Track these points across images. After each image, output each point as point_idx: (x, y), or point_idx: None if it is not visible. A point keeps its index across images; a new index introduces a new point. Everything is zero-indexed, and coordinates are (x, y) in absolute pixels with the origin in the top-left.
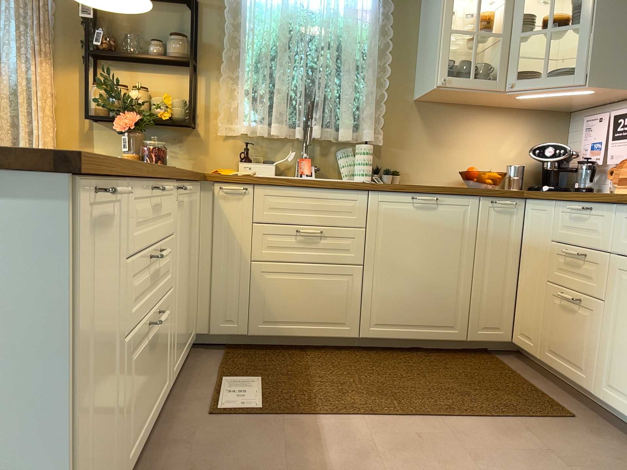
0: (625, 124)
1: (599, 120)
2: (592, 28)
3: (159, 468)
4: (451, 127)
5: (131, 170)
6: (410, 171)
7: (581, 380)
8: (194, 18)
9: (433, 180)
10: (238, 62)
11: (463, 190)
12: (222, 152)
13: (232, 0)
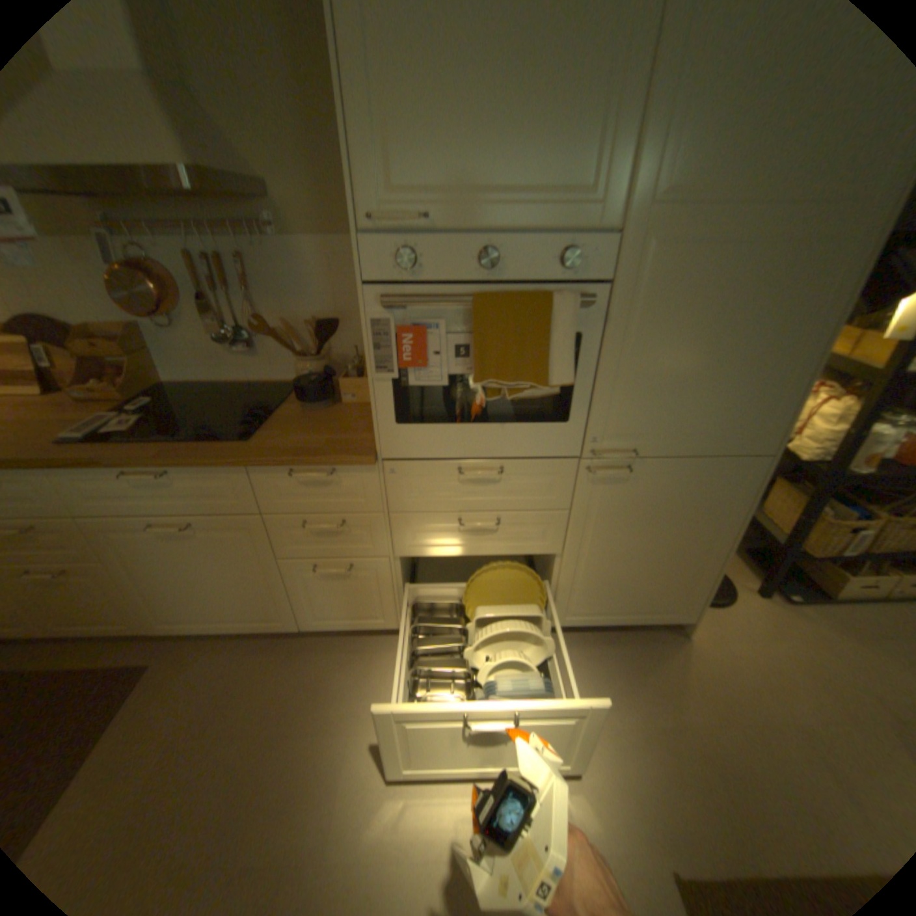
0: None
1: None
2: None
3: None
4: None
5: None
6: None
7: (122, 630)
8: None
9: None
10: None
11: None
12: None
13: None
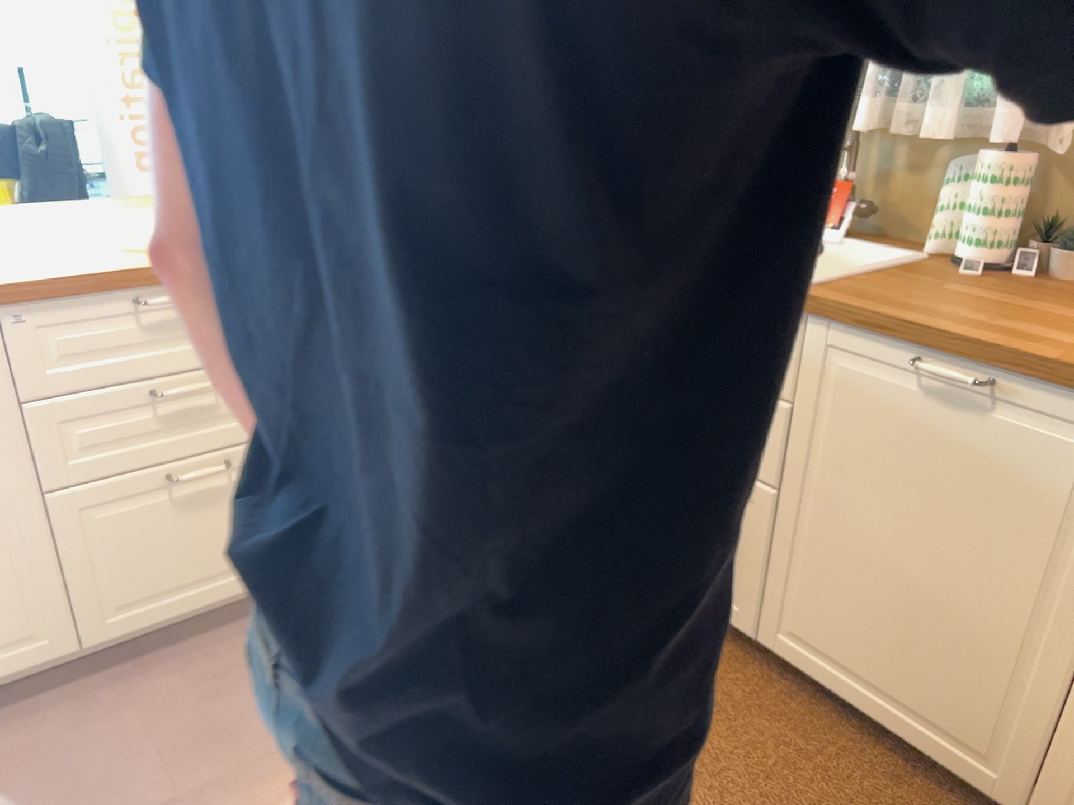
0: None
1: None
2: None
3: (216, 650)
4: None
5: (26, 289)
6: None
7: None
8: None
9: None
10: None
11: None
12: None
13: None
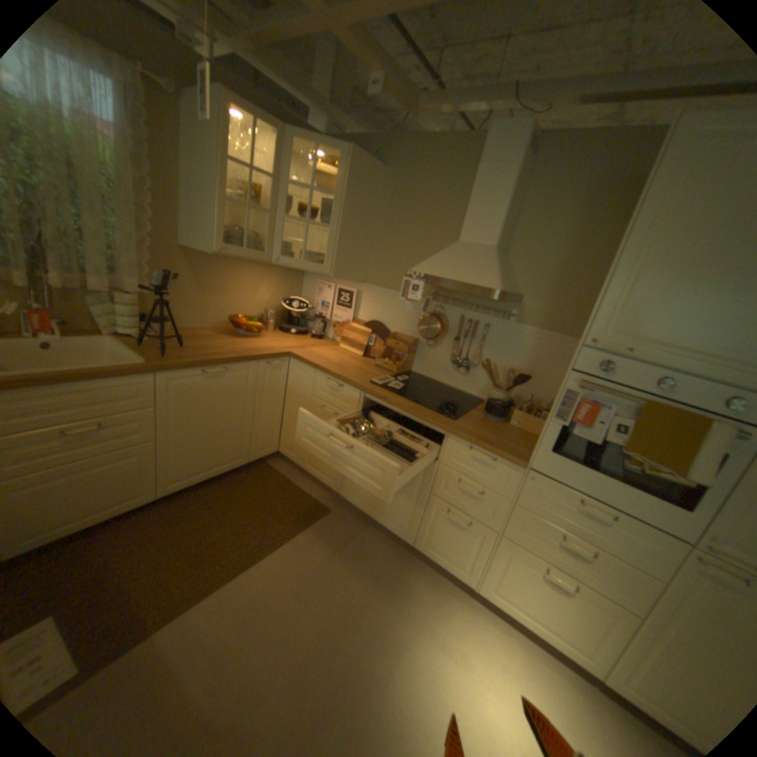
0: (344, 299)
1: (327, 287)
2: (336, 233)
3: None
4: (216, 276)
5: None
6: (178, 317)
7: (330, 485)
8: None
9: (201, 324)
10: None
11: (245, 359)
12: None
13: None
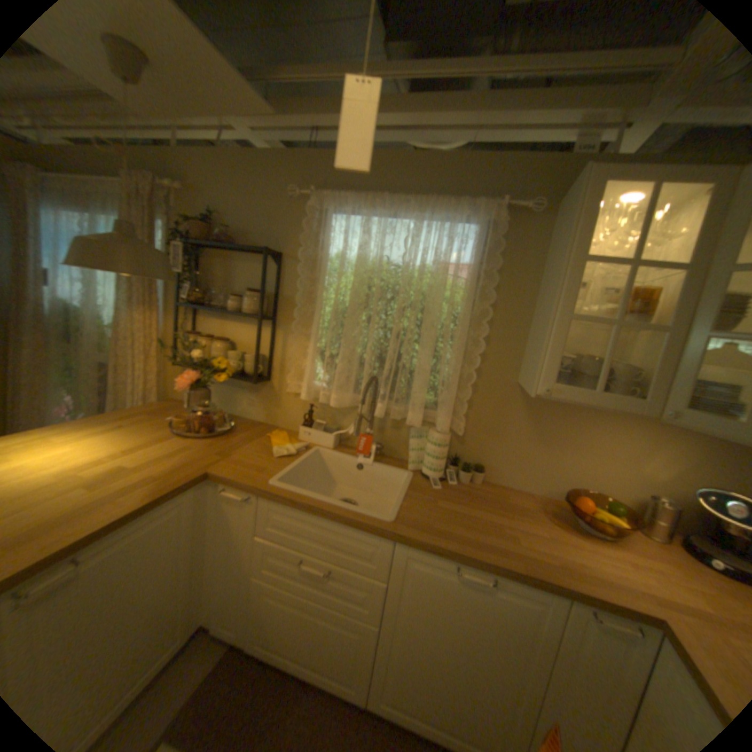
0: None
1: None
2: None
3: None
4: (568, 423)
5: None
6: (500, 468)
7: None
8: (263, 273)
9: (530, 485)
10: (313, 318)
11: (543, 584)
12: (291, 407)
13: (309, 251)
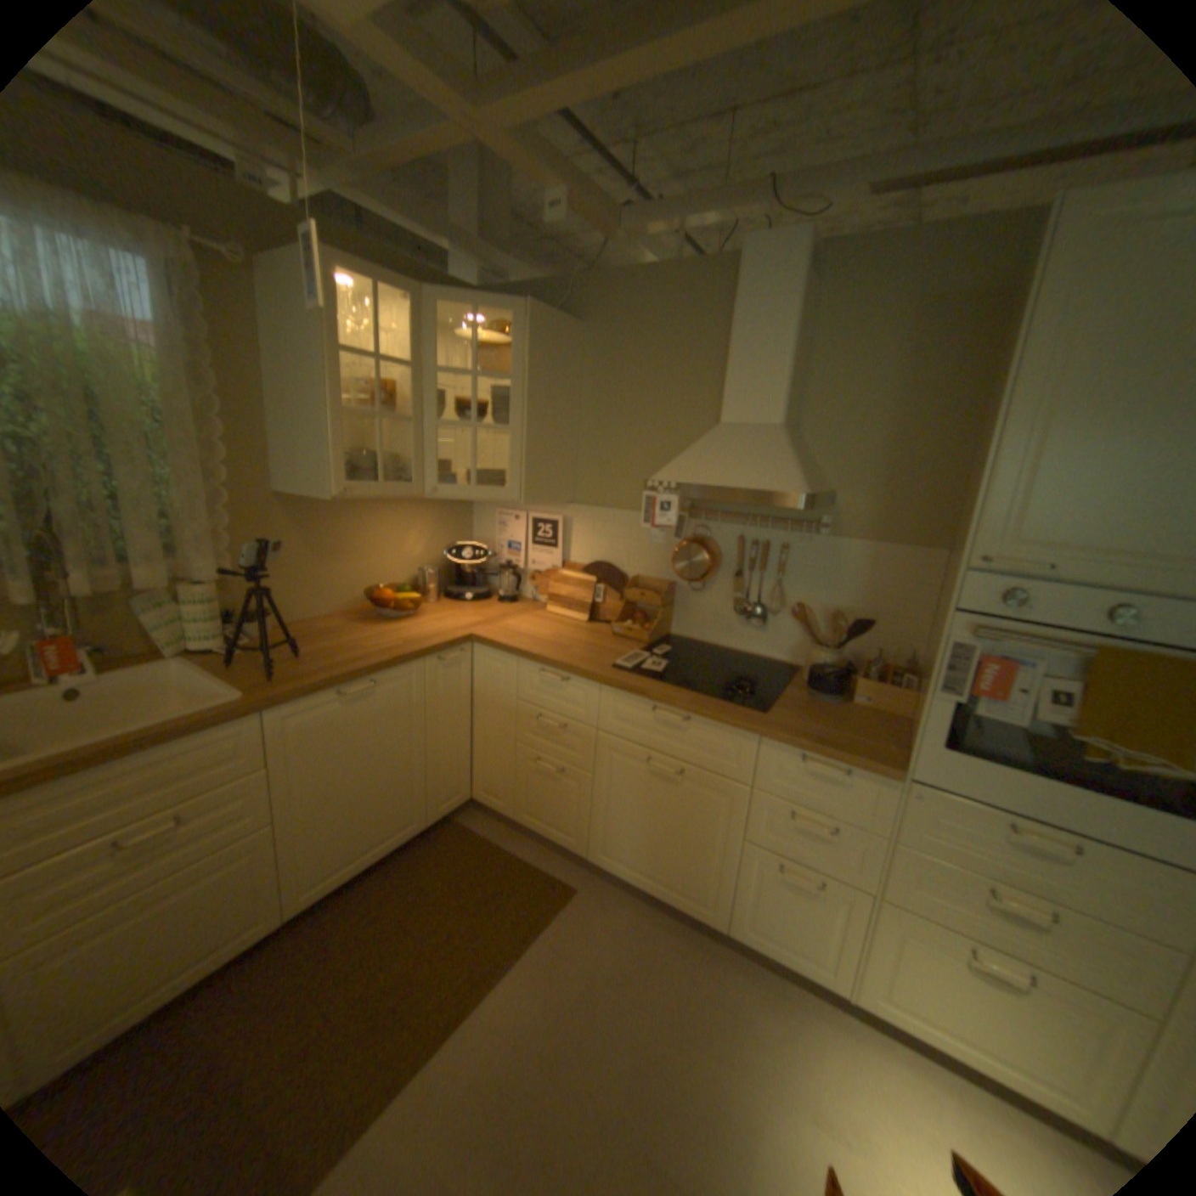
0: (544, 533)
1: (513, 518)
2: (520, 435)
3: None
4: (336, 529)
5: None
6: (283, 604)
7: (569, 846)
8: None
9: (320, 609)
10: None
11: (404, 659)
12: None
13: None
